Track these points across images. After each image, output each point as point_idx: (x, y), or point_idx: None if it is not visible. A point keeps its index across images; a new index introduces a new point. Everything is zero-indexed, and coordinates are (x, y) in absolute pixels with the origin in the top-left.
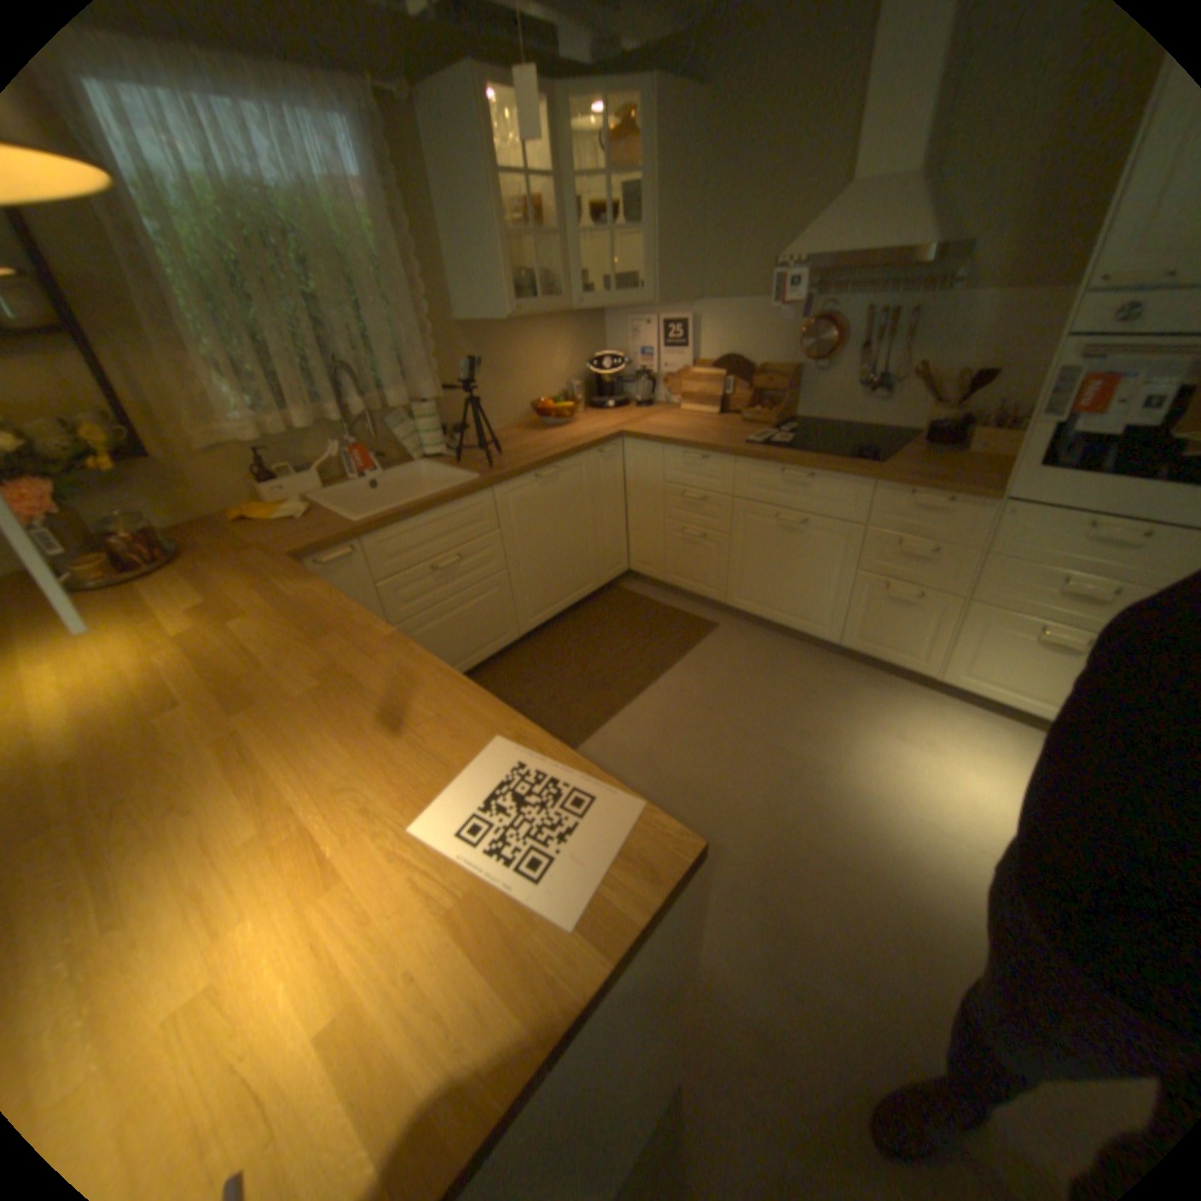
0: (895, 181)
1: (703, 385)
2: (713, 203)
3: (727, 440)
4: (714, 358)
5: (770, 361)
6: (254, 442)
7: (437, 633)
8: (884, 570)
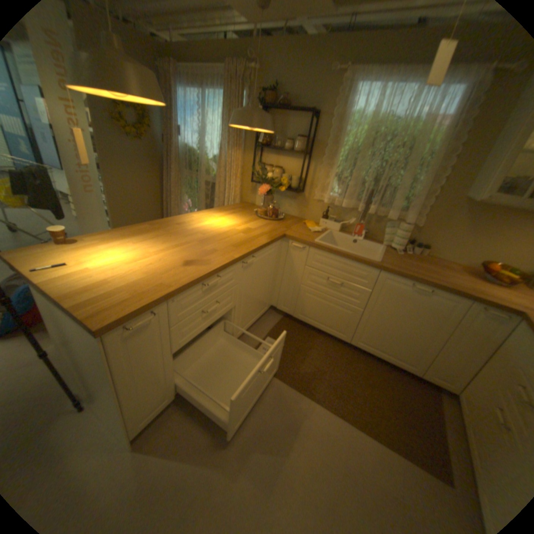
0: None
1: None
2: None
3: None
4: None
5: None
6: (333, 204)
7: (314, 302)
8: None
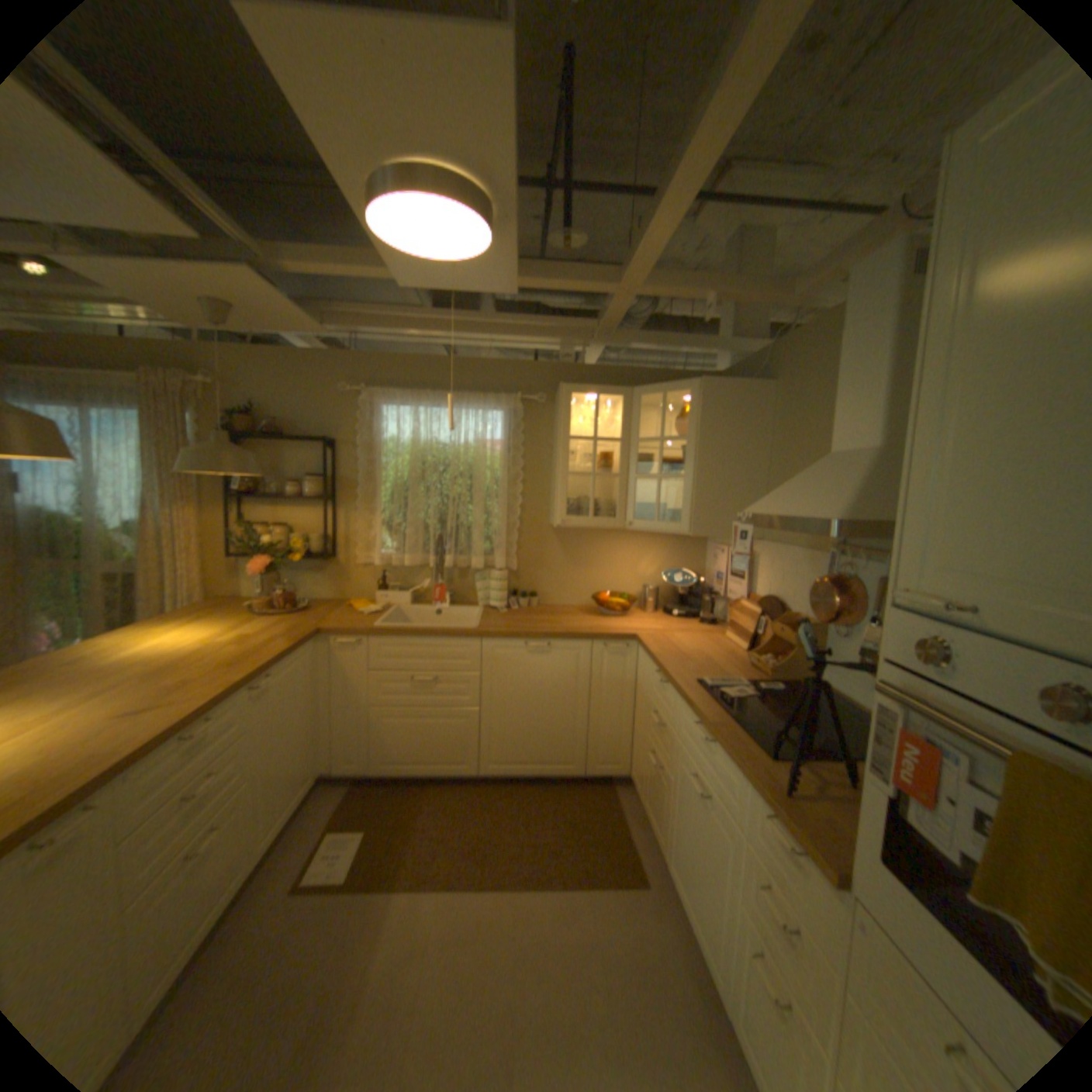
0: (855, 456)
1: (745, 618)
2: (776, 463)
3: (692, 673)
4: (766, 596)
5: (805, 613)
6: (391, 565)
7: (401, 728)
8: (759, 926)
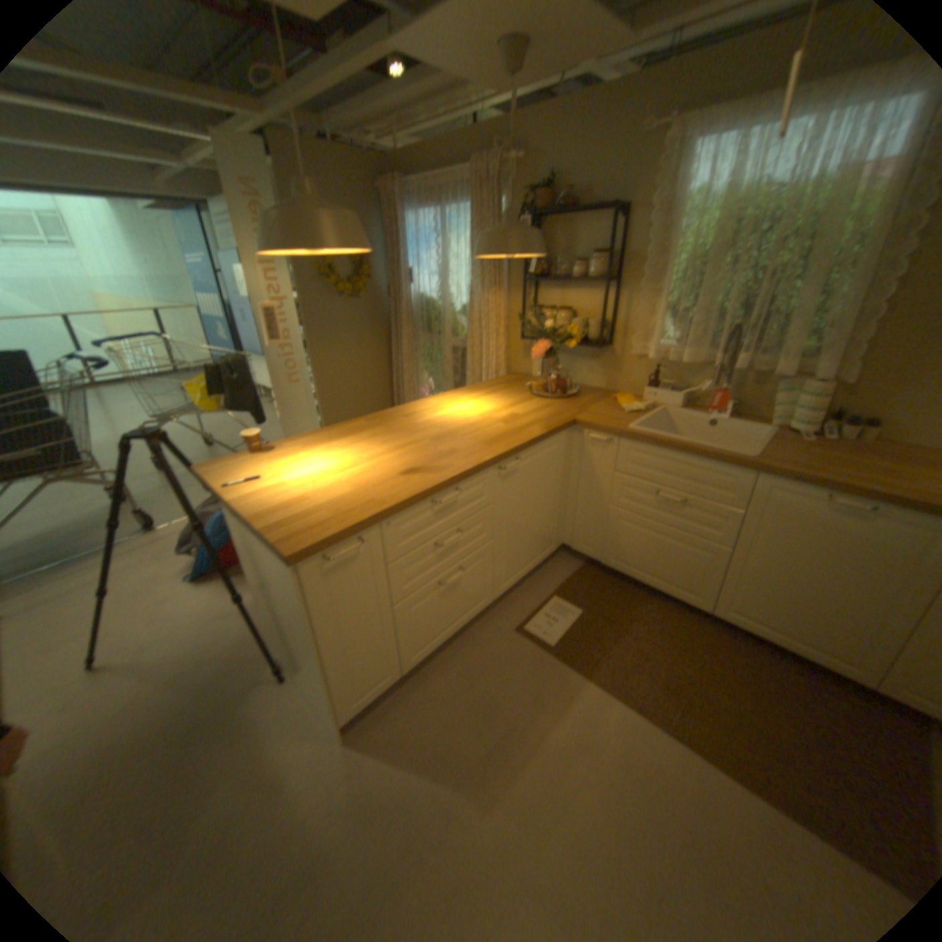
0: None
1: None
2: None
3: None
4: None
5: None
6: (667, 360)
7: (637, 536)
8: None
